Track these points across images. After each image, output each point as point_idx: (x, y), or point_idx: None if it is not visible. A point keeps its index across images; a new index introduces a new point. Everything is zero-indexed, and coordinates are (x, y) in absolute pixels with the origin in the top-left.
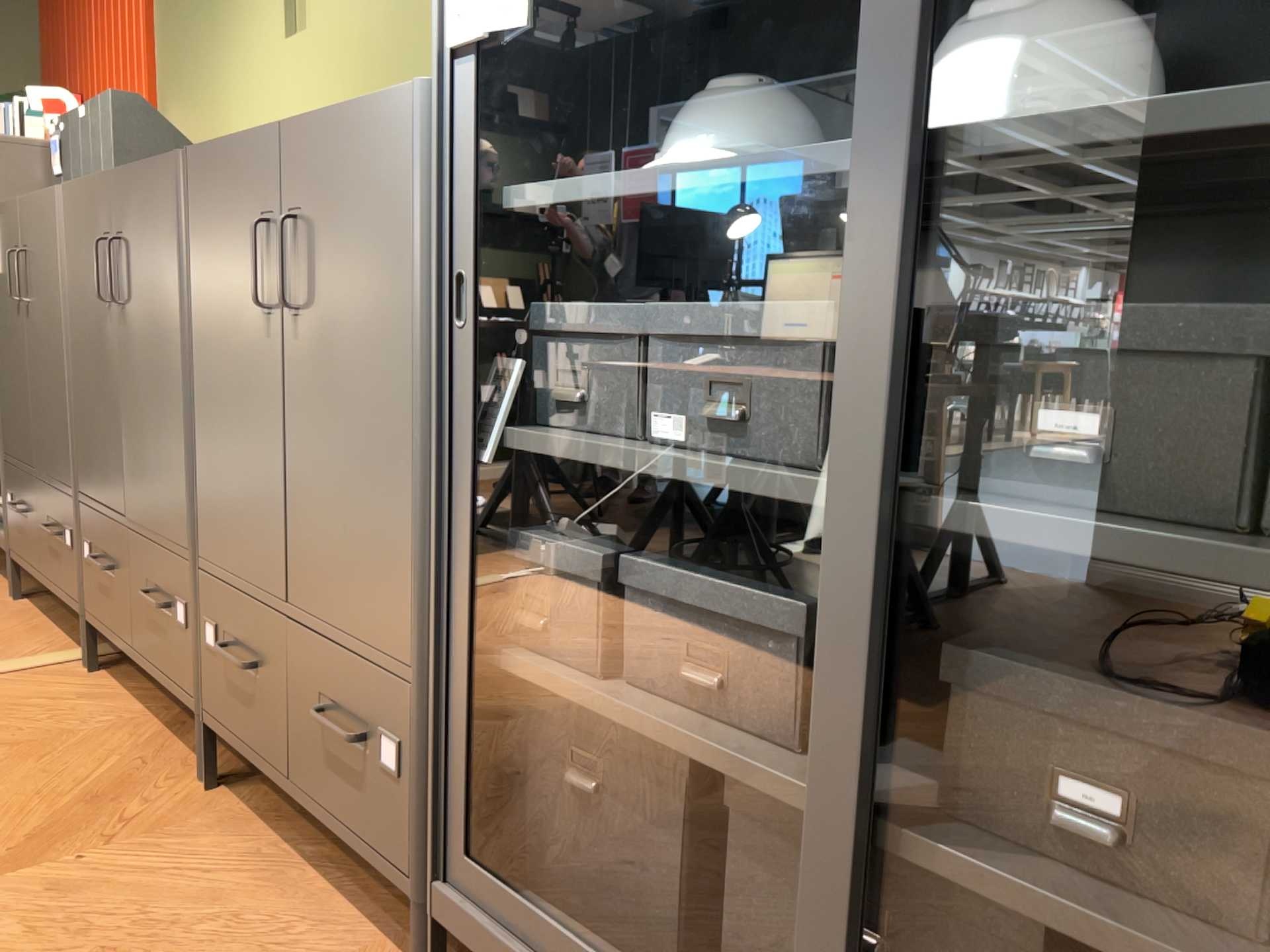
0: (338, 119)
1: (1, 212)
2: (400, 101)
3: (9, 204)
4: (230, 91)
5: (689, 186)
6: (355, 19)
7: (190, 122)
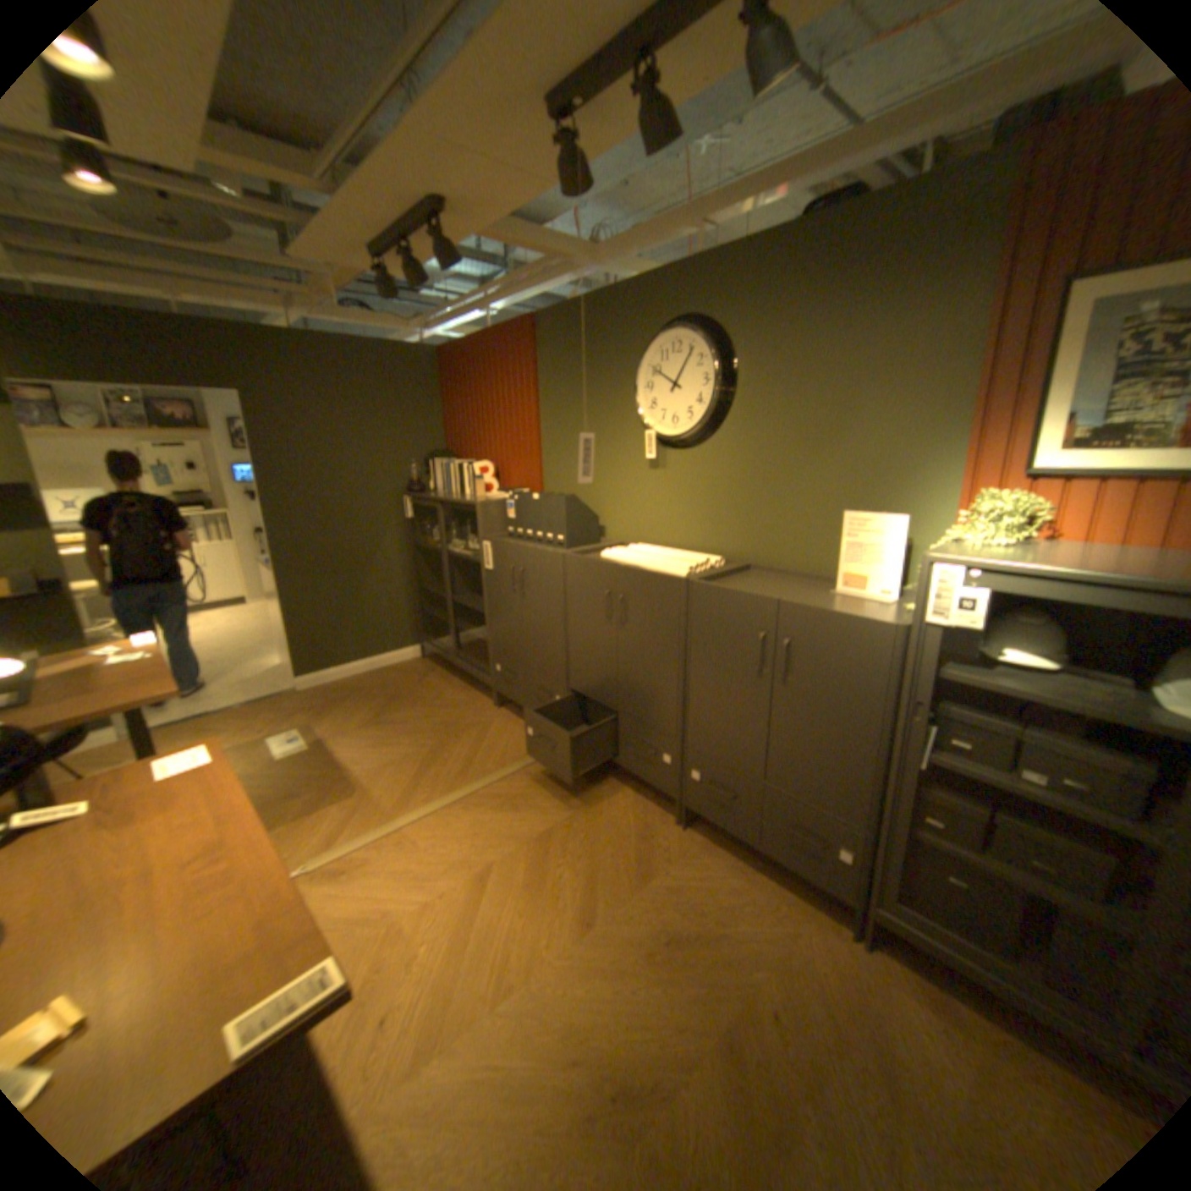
0: (830, 618)
1: (496, 544)
2: (884, 629)
3: (503, 542)
4: (602, 481)
5: (1068, 711)
6: (704, 475)
7: (569, 487)
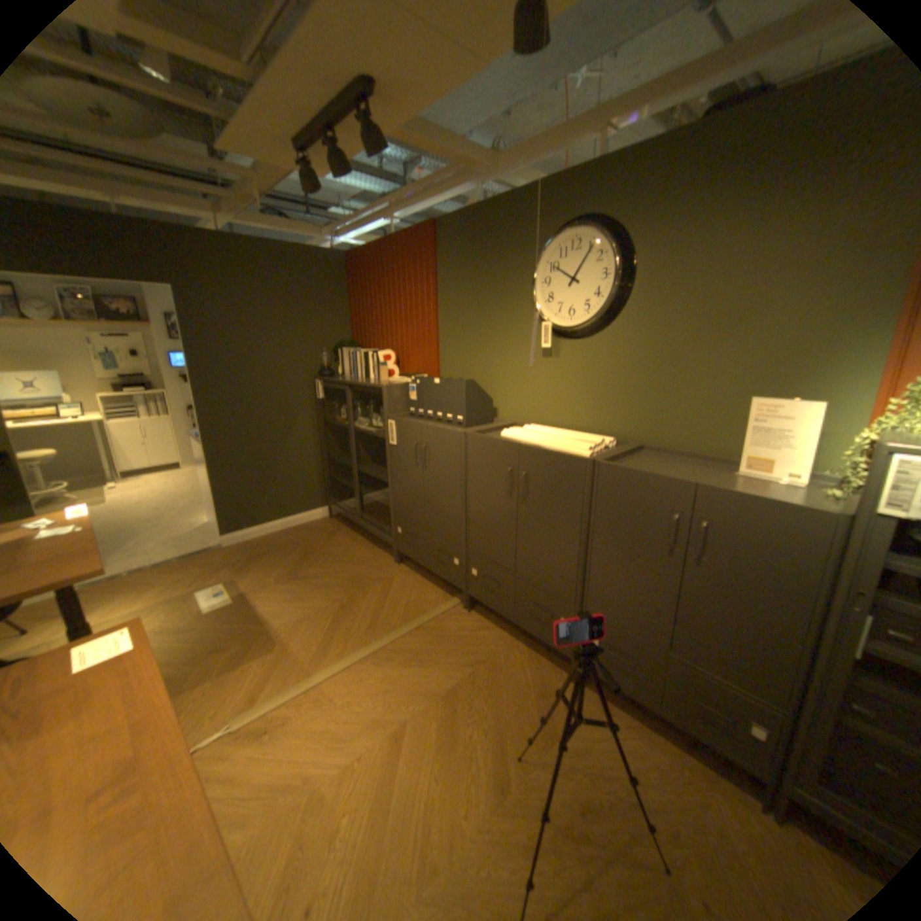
0: (759, 502)
1: (402, 422)
2: (825, 516)
3: (409, 421)
4: (497, 367)
5: None
6: (598, 362)
7: (465, 373)
